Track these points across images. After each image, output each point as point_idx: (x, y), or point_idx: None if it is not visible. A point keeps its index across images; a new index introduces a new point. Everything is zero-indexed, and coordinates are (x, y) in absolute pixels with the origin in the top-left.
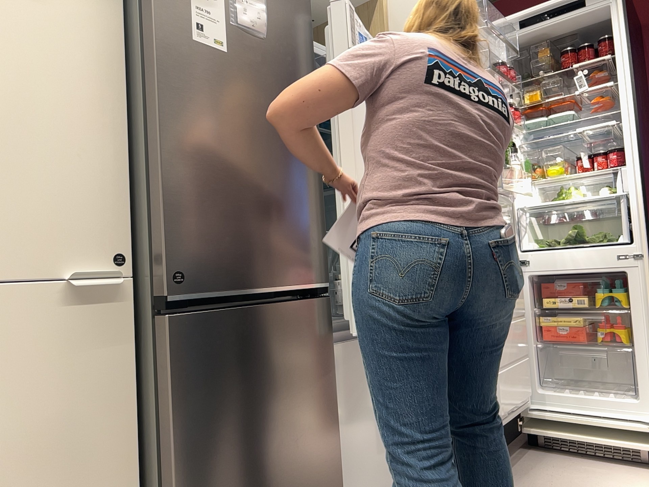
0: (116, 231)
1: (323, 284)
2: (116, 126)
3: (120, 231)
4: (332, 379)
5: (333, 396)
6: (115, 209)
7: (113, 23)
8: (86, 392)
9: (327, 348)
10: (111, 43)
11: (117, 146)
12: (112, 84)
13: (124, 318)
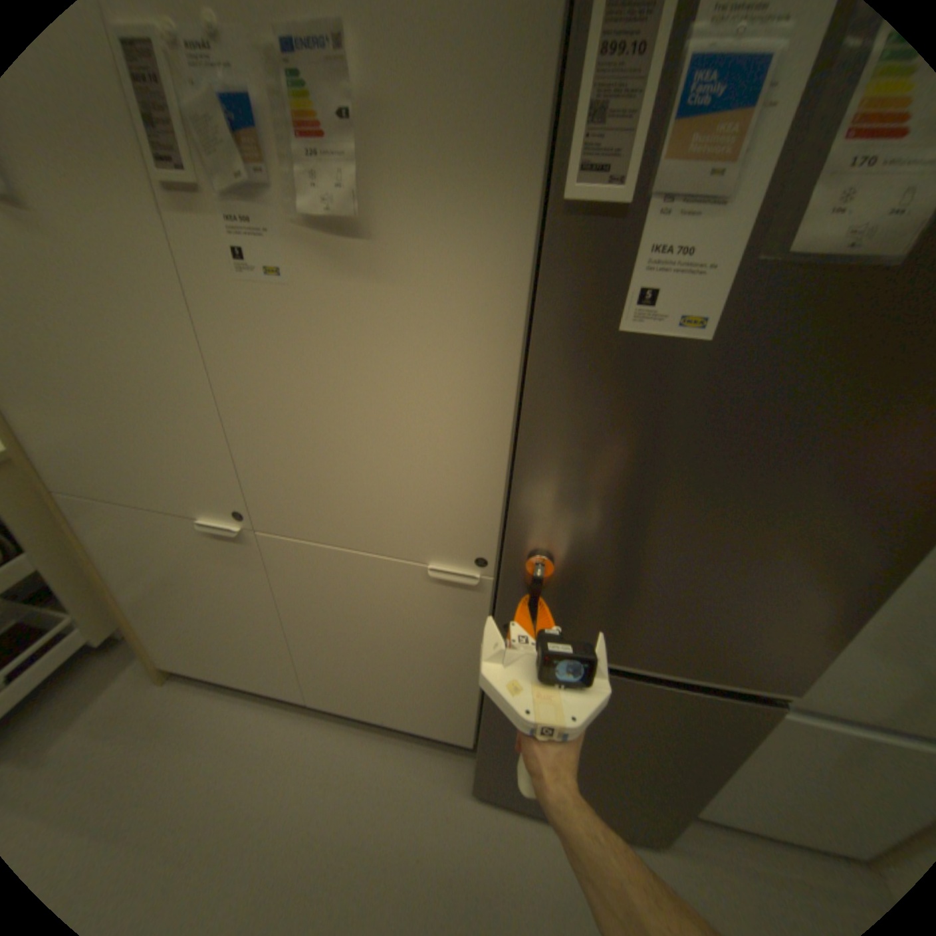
0: (484, 536)
1: (786, 693)
2: (500, 430)
3: (488, 537)
4: (731, 767)
5: (722, 777)
6: (486, 518)
7: (516, 275)
8: (445, 633)
9: (741, 745)
10: (508, 312)
11: (497, 455)
12: (501, 376)
13: (482, 602)
